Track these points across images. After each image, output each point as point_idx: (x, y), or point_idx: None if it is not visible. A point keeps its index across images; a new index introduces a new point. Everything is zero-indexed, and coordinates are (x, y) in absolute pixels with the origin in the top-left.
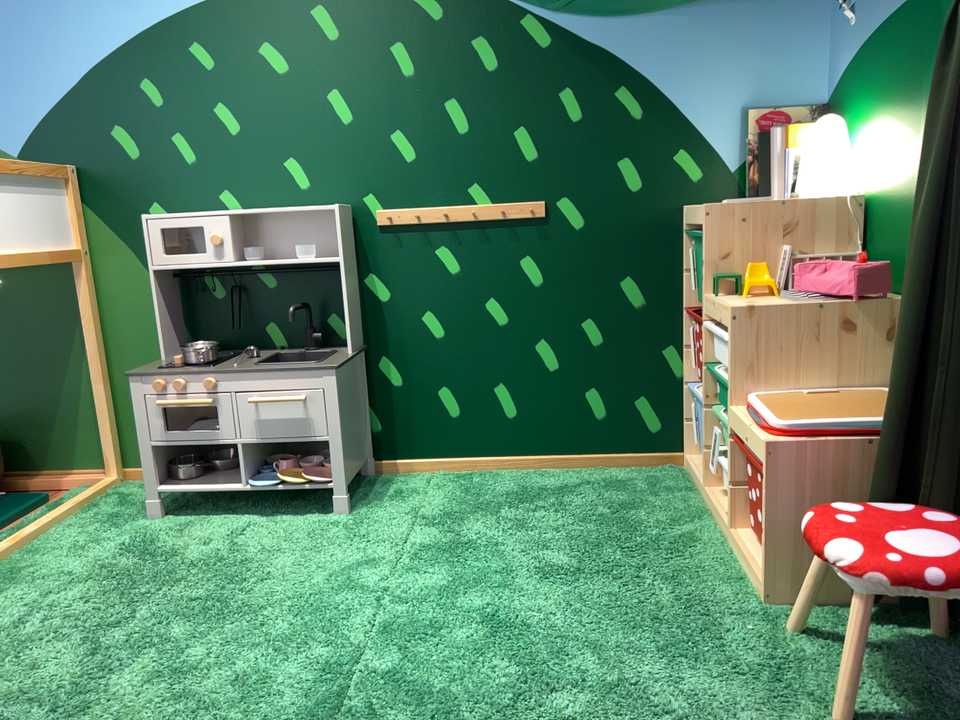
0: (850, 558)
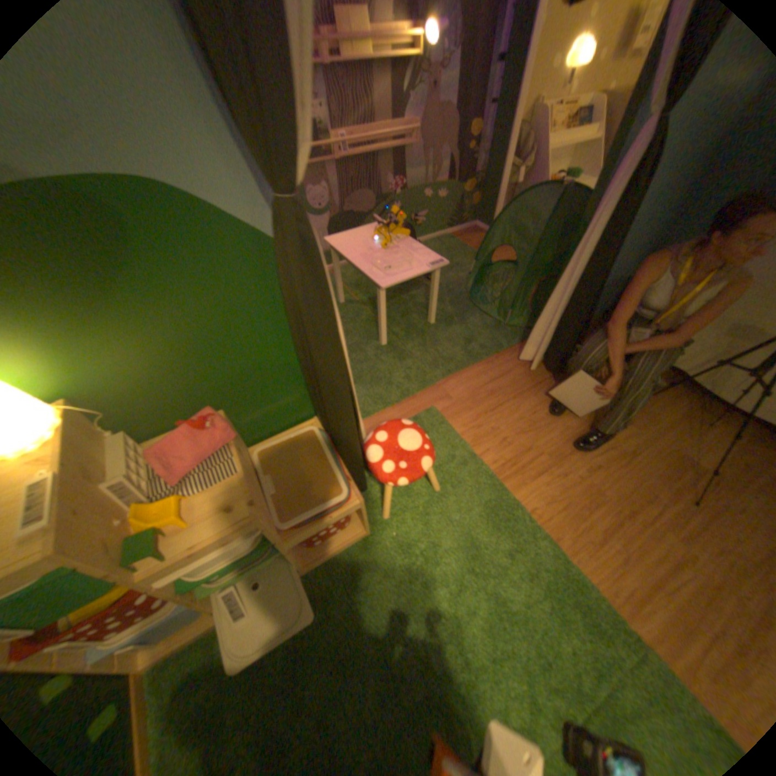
0: (430, 462)
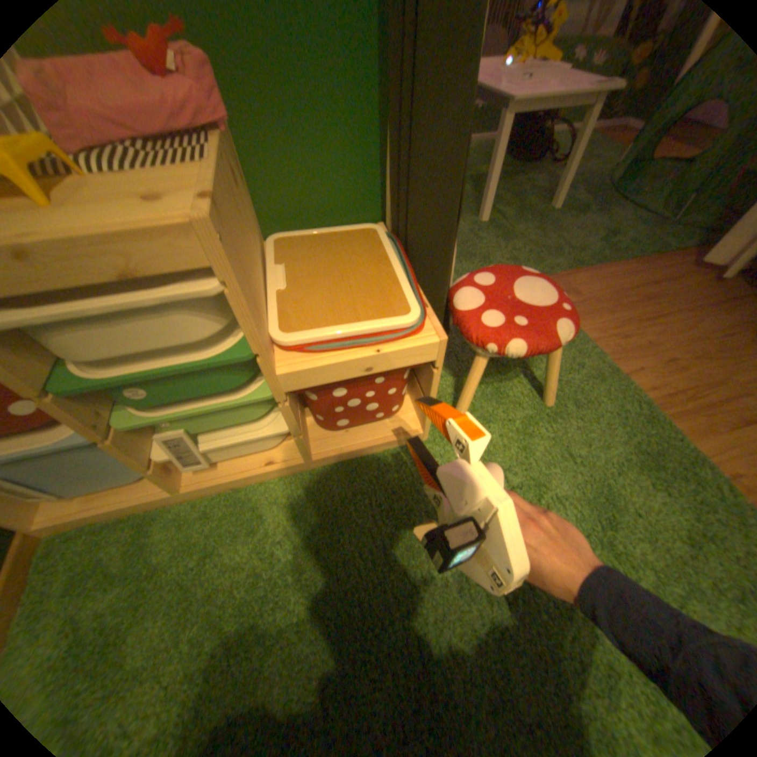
0: (572, 329)
